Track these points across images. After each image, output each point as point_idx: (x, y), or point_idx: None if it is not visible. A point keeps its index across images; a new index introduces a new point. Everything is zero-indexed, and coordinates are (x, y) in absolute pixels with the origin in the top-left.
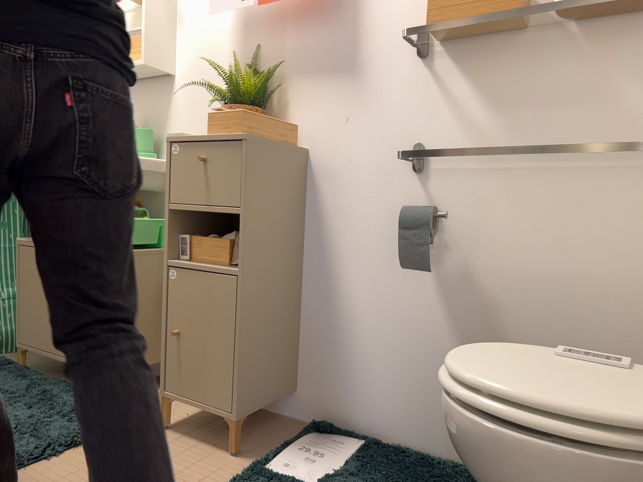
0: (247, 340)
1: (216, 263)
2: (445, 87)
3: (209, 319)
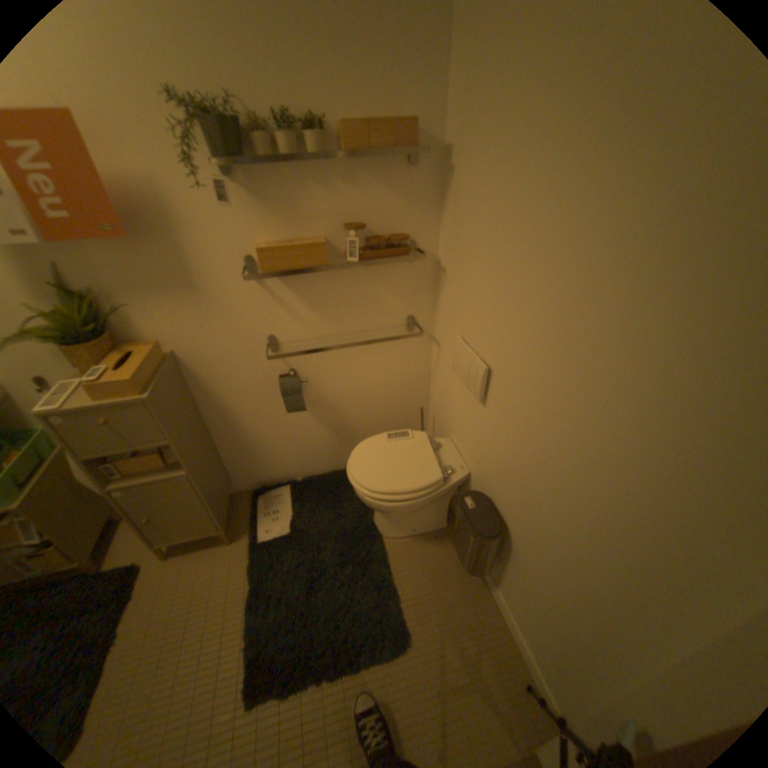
0: (208, 497)
1: (153, 470)
2: (278, 297)
3: (173, 503)
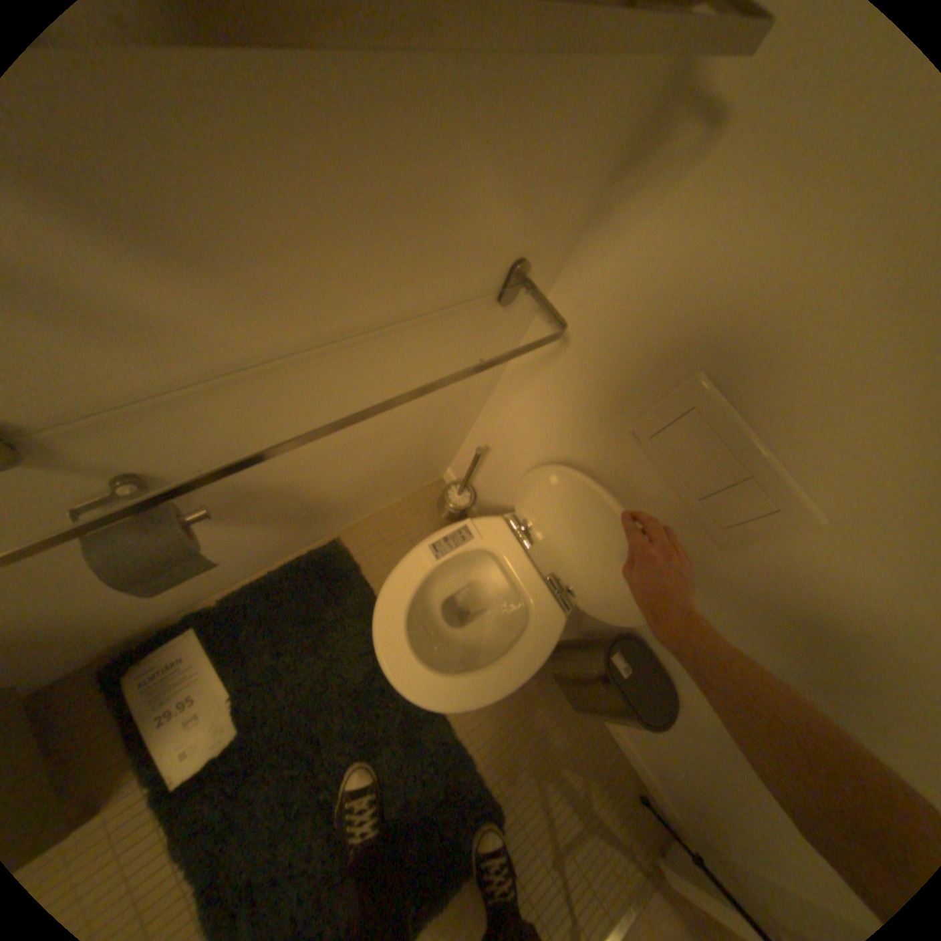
0: None
1: None
2: None
3: None
